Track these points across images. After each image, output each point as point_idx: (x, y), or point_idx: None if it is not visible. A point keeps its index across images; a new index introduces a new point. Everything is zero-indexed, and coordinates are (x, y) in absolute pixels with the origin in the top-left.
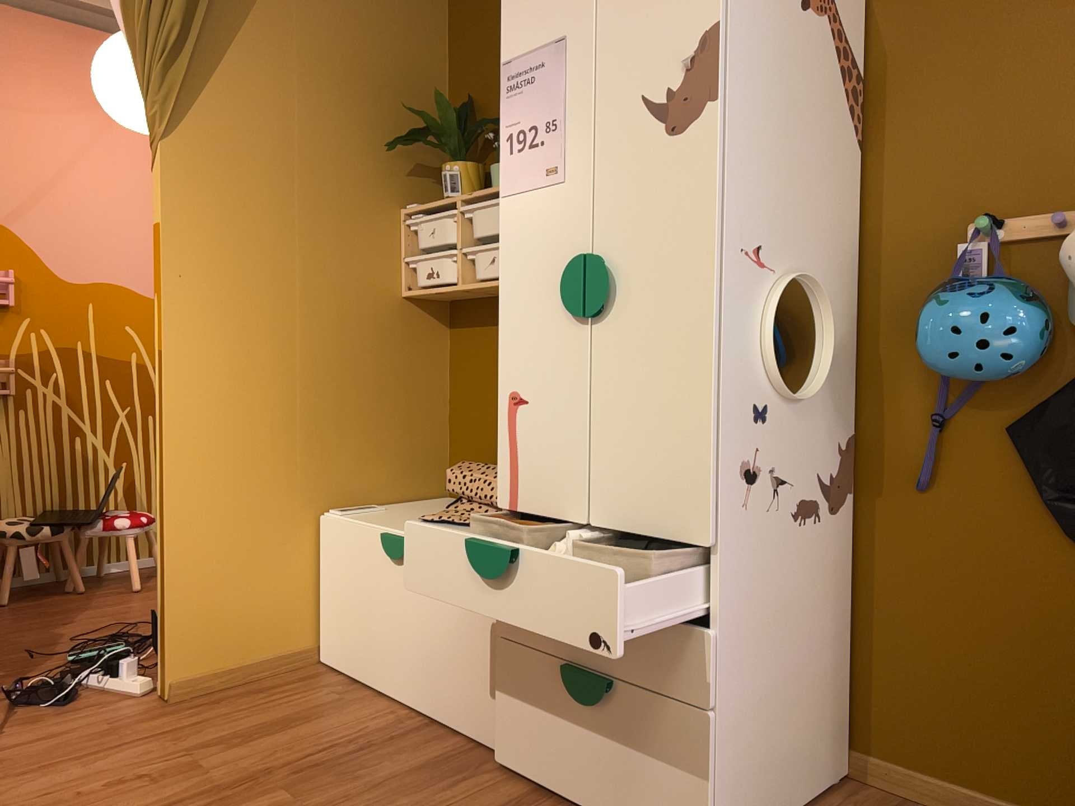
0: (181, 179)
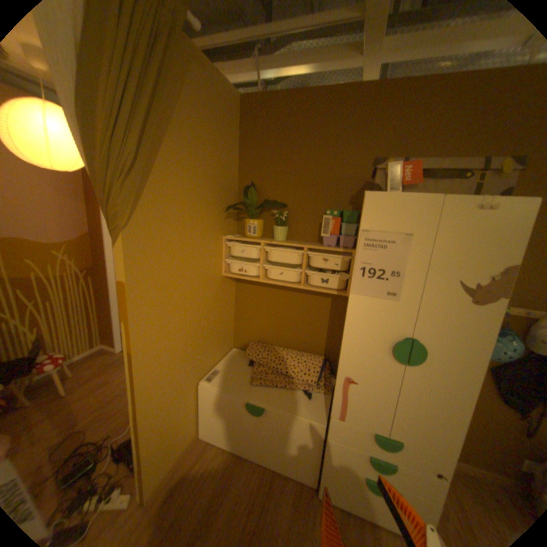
0: (133, 252)
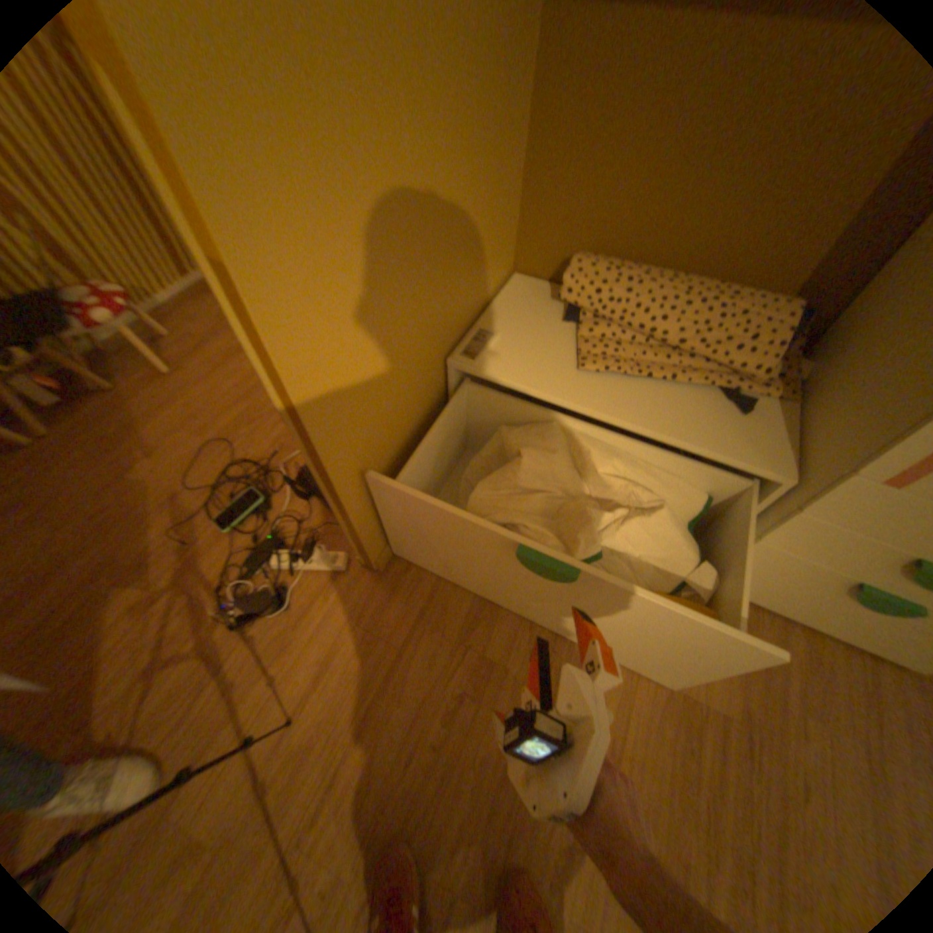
0: None
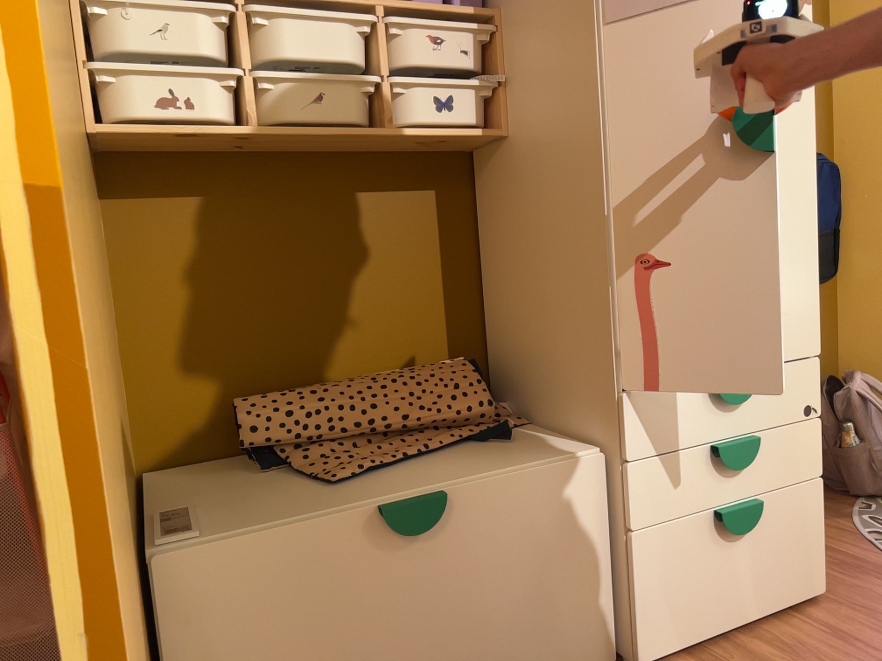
0: None
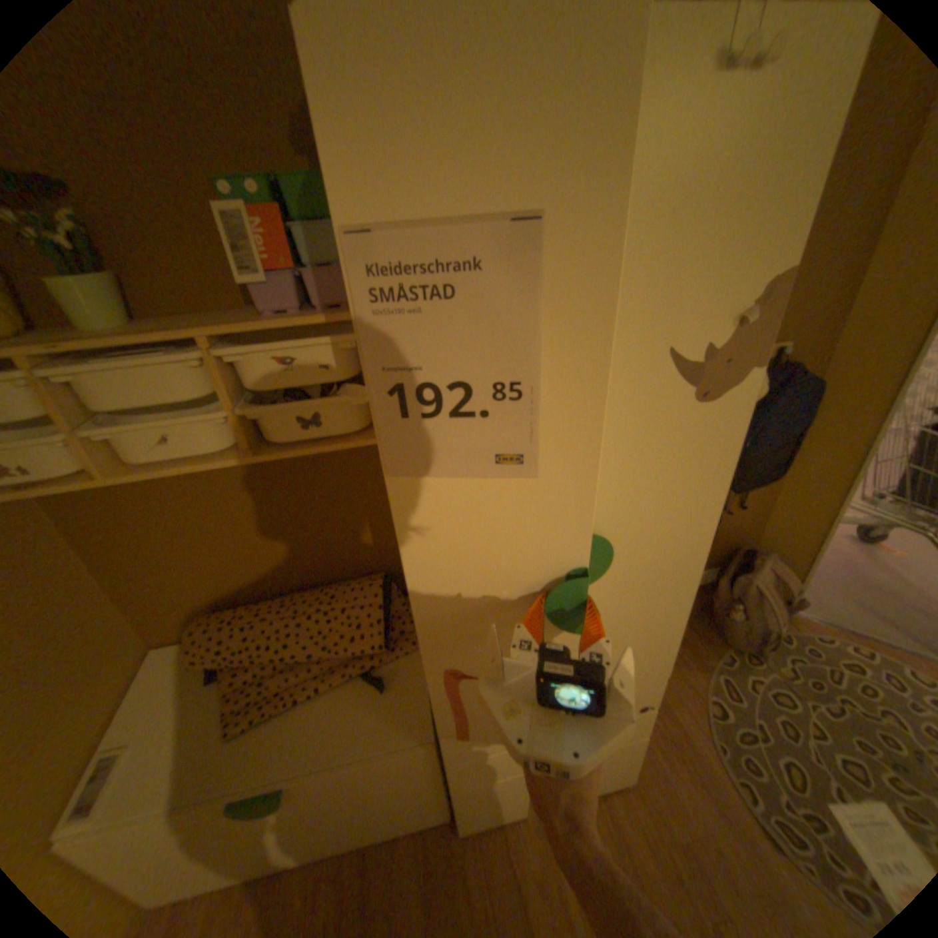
0: None
